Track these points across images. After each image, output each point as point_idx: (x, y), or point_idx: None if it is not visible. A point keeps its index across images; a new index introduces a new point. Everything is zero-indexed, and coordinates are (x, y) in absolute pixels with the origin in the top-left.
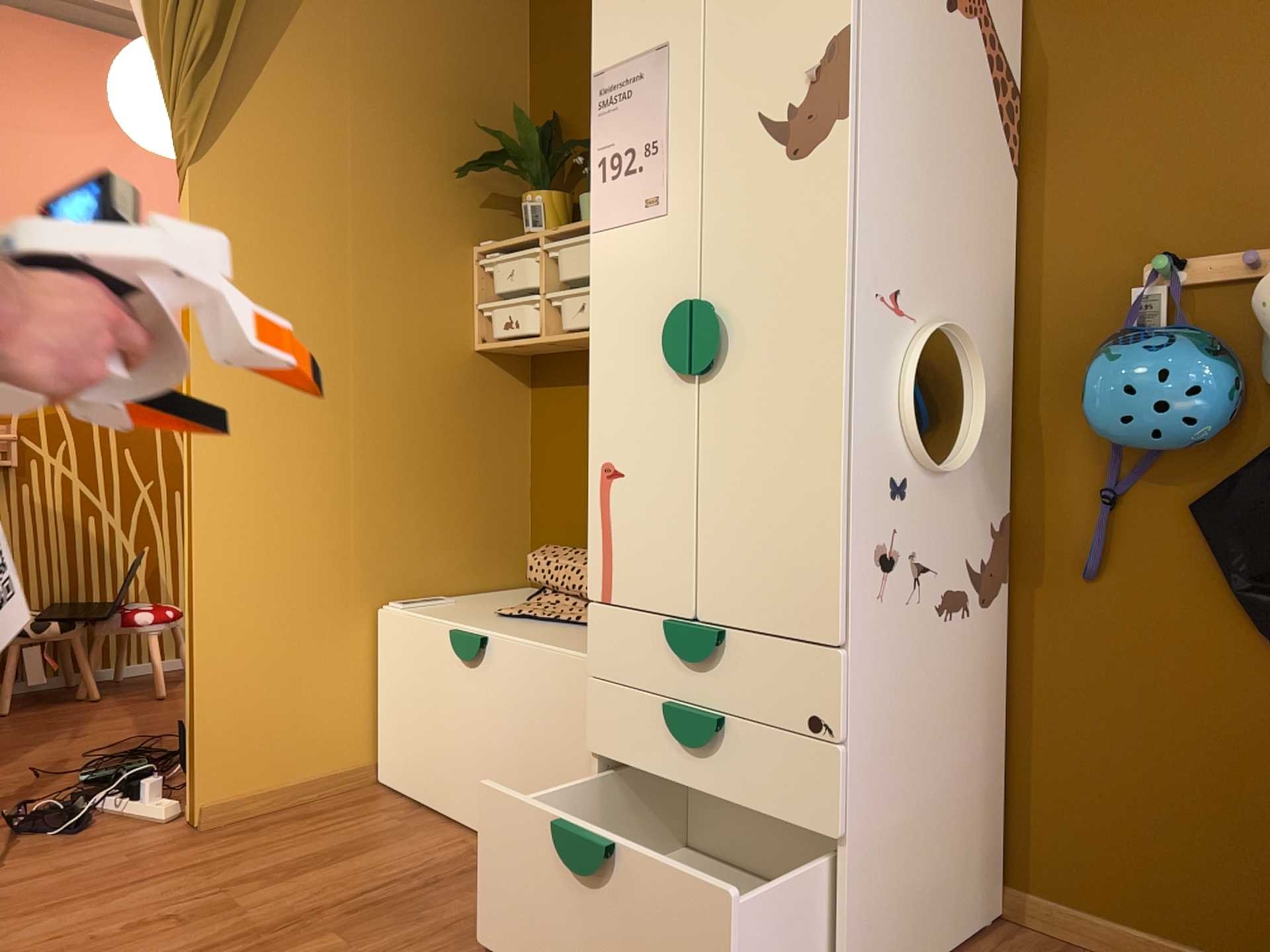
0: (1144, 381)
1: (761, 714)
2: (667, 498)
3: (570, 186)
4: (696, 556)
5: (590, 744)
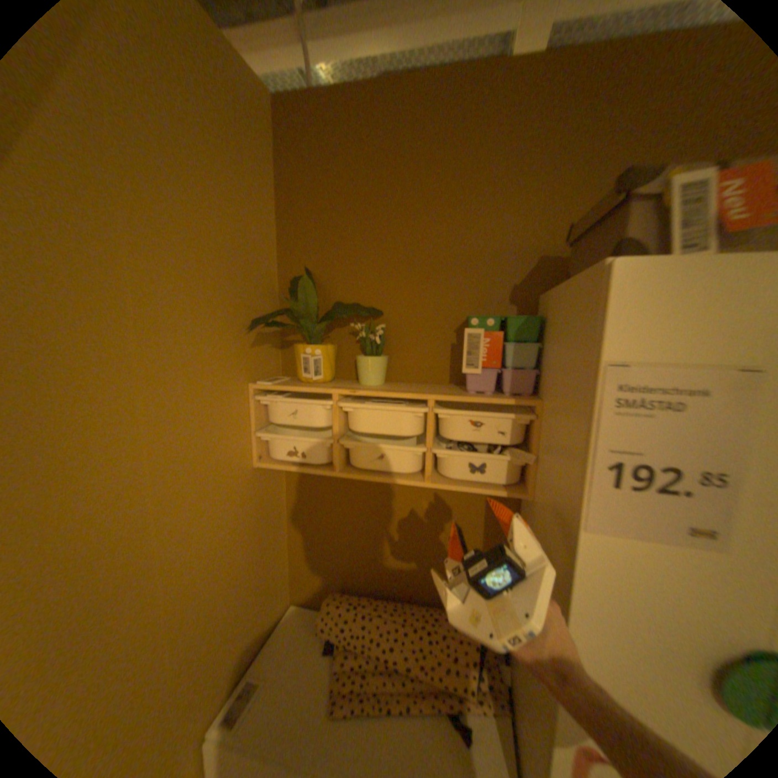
0: None
1: None
2: None
3: (325, 330)
4: None
5: None
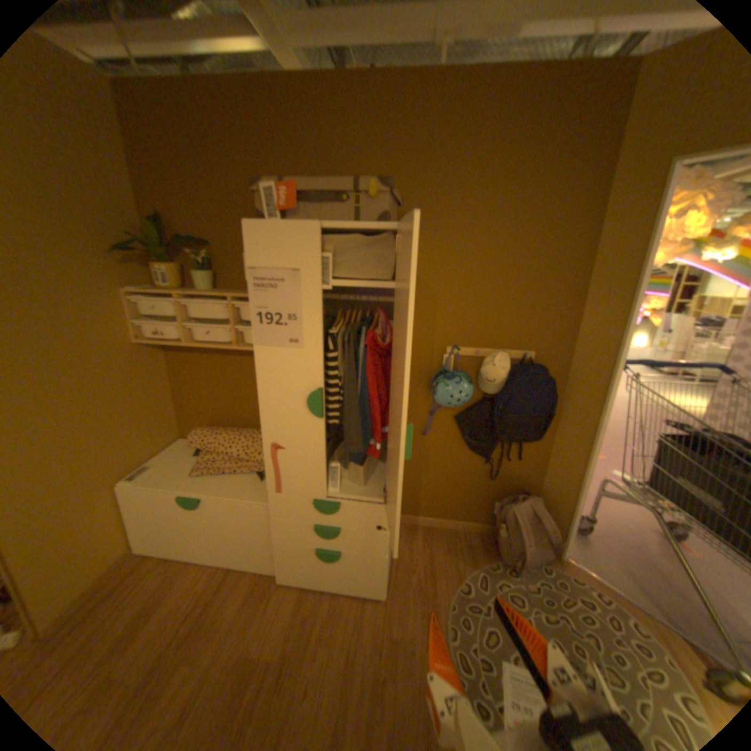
0: (456, 395)
1: (356, 526)
2: (310, 460)
3: (175, 255)
4: (326, 480)
5: (273, 538)
